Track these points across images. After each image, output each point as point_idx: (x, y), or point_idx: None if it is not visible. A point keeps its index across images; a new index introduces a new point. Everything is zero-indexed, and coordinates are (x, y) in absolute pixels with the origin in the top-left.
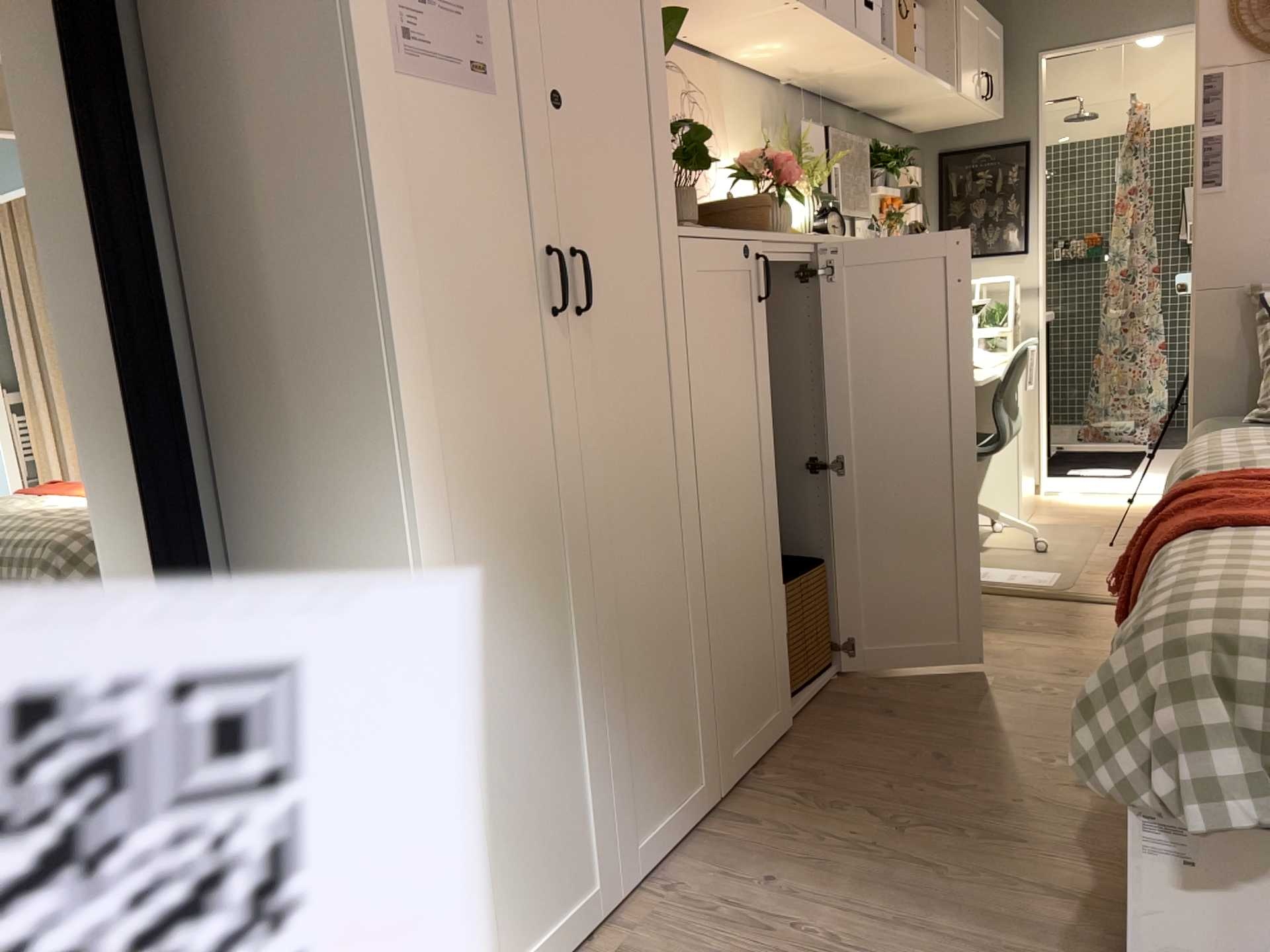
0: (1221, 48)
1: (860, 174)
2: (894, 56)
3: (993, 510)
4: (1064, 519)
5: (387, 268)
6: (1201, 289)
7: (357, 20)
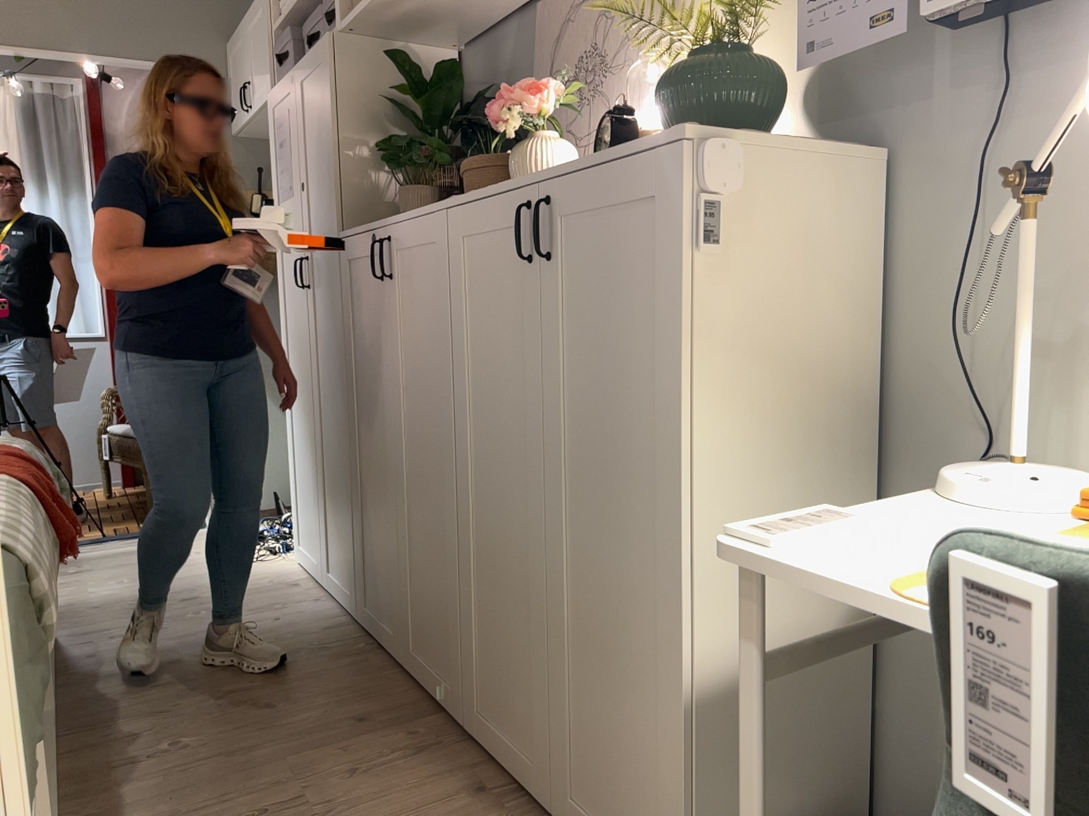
0: None
1: None
2: None
3: None
4: None
5: (278, 272)
6: None
7: (273, 191)
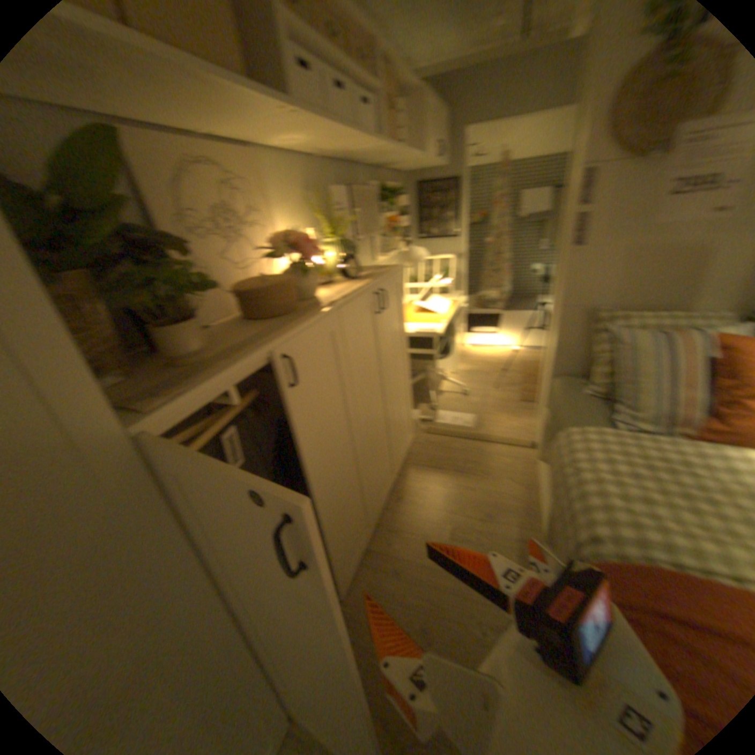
0: (600, 147)
1: (376, 205)
2: (387, 139)
3: (444, 369)
4: (474, 367)
5: None
6: (564, 305)
7: None
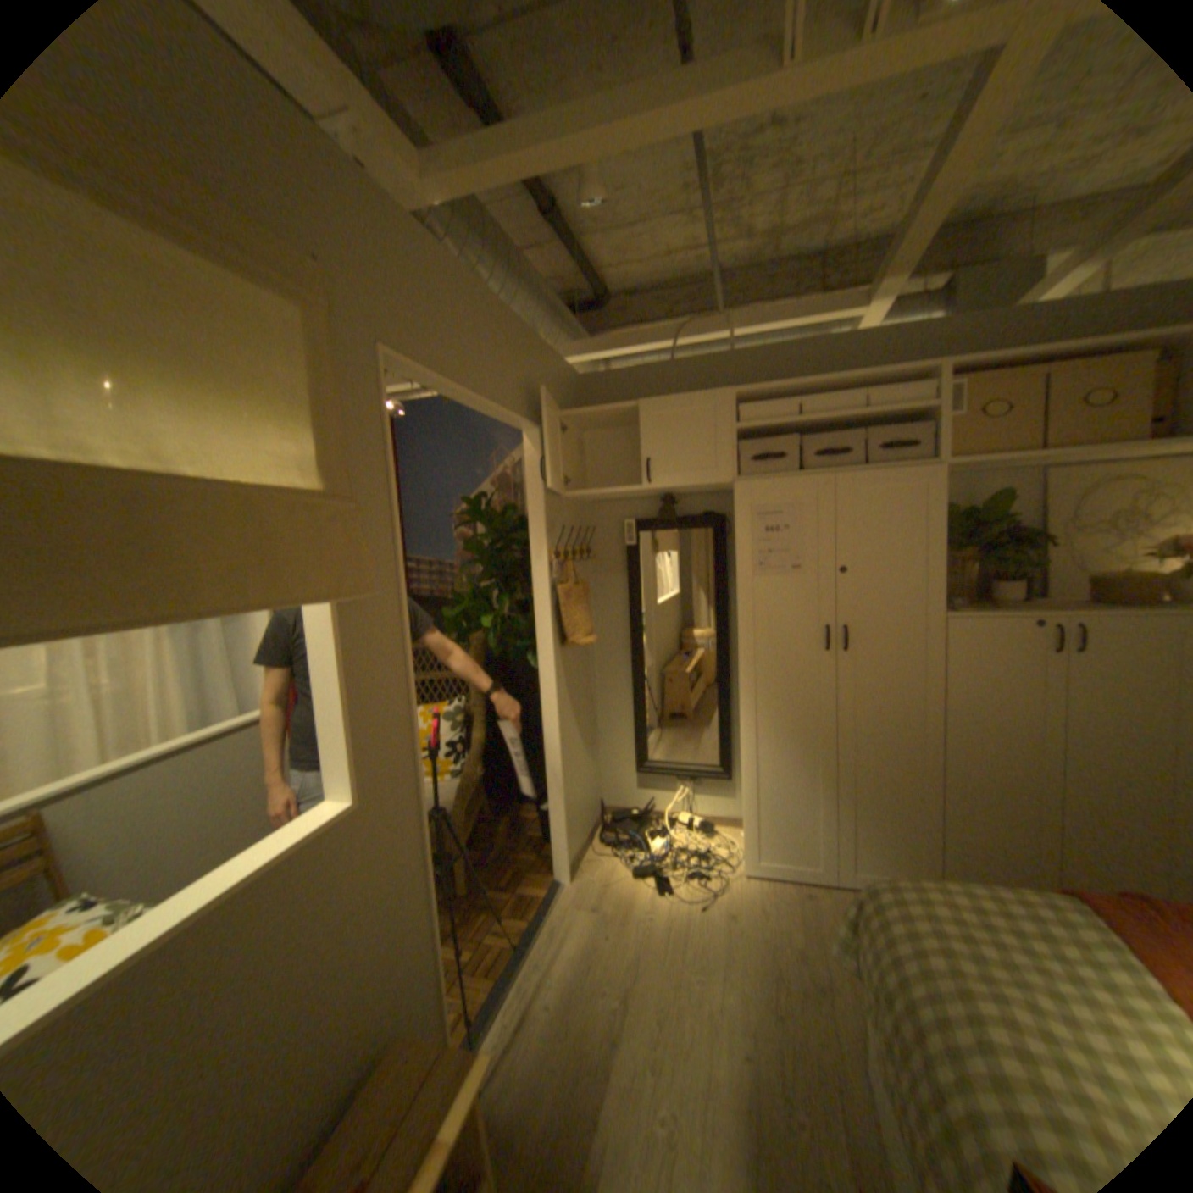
0: None
1: None
2: None
3: None
4: None
5: (743, 636)
6: None
7: (741, 568)
